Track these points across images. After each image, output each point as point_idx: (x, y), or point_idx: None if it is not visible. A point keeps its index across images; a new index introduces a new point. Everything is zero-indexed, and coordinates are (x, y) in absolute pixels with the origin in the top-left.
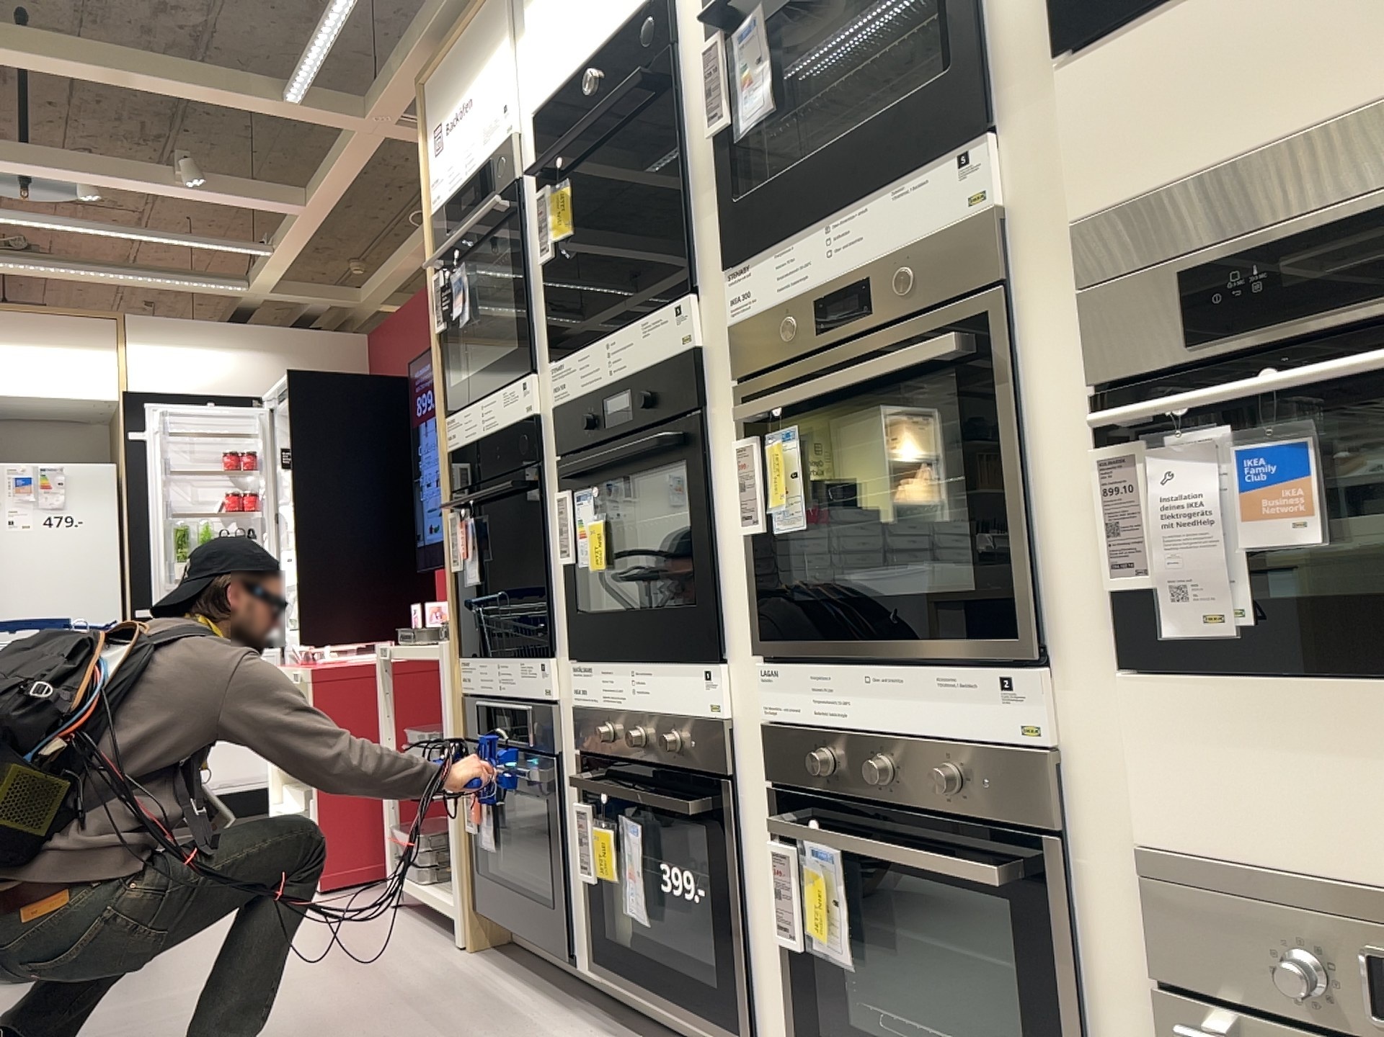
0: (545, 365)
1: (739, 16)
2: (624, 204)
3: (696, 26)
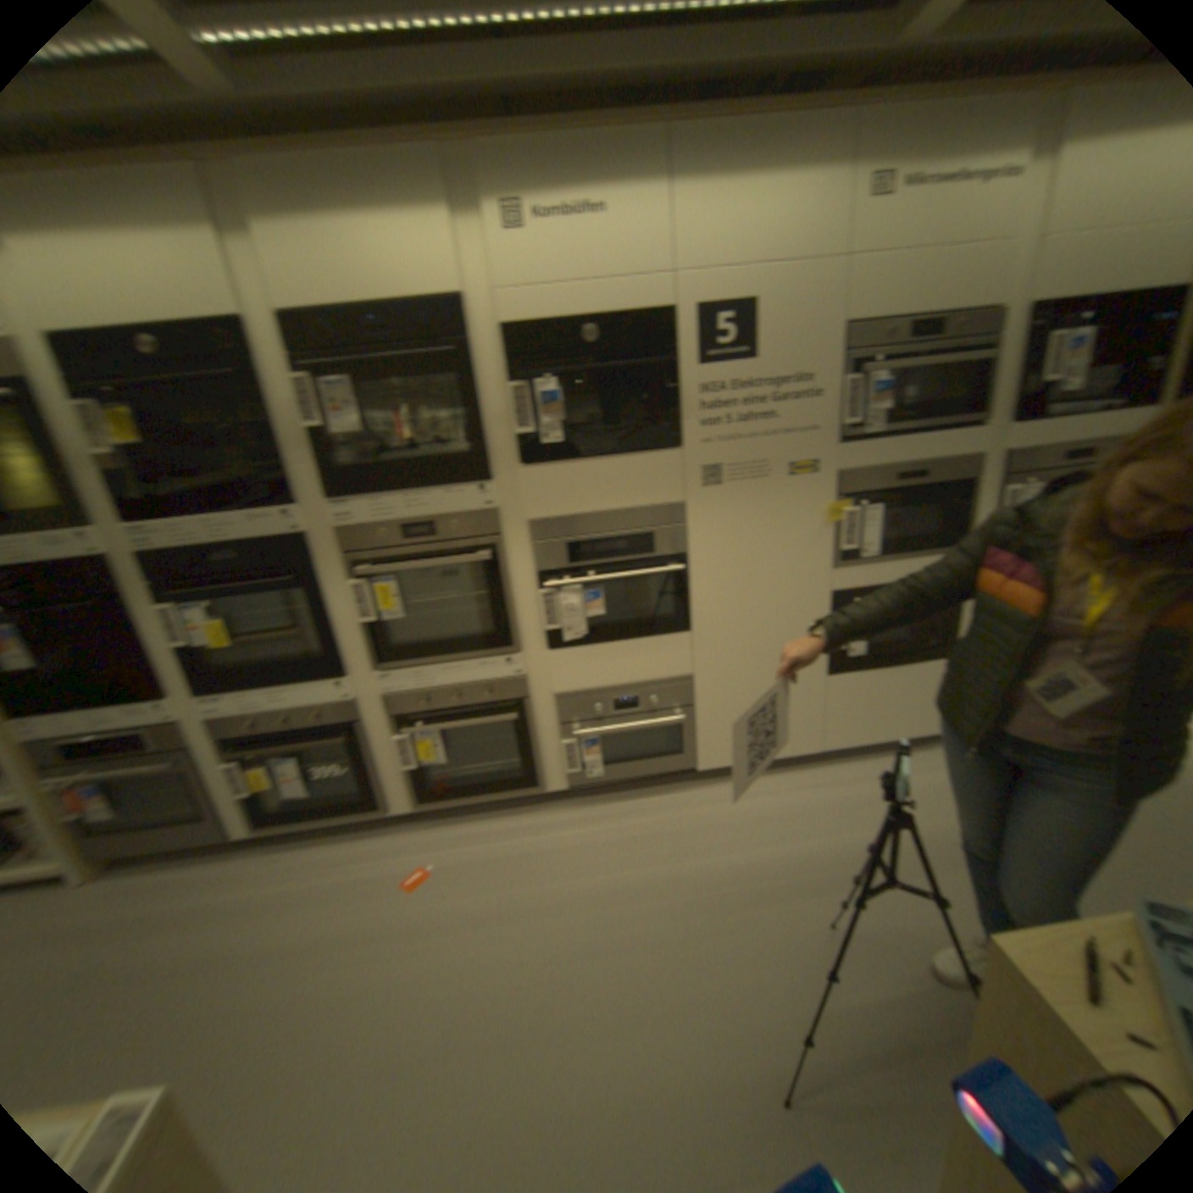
0: (99, 525)
1: (319, 371)
2: (171, 425)
3: (277, 360)
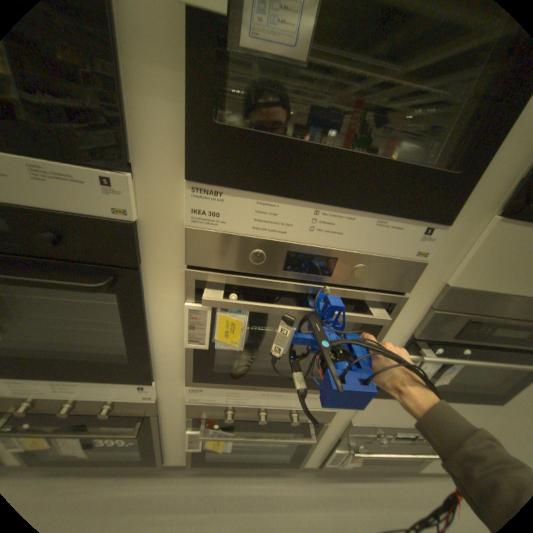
0: None
1: None
2: None
3: None
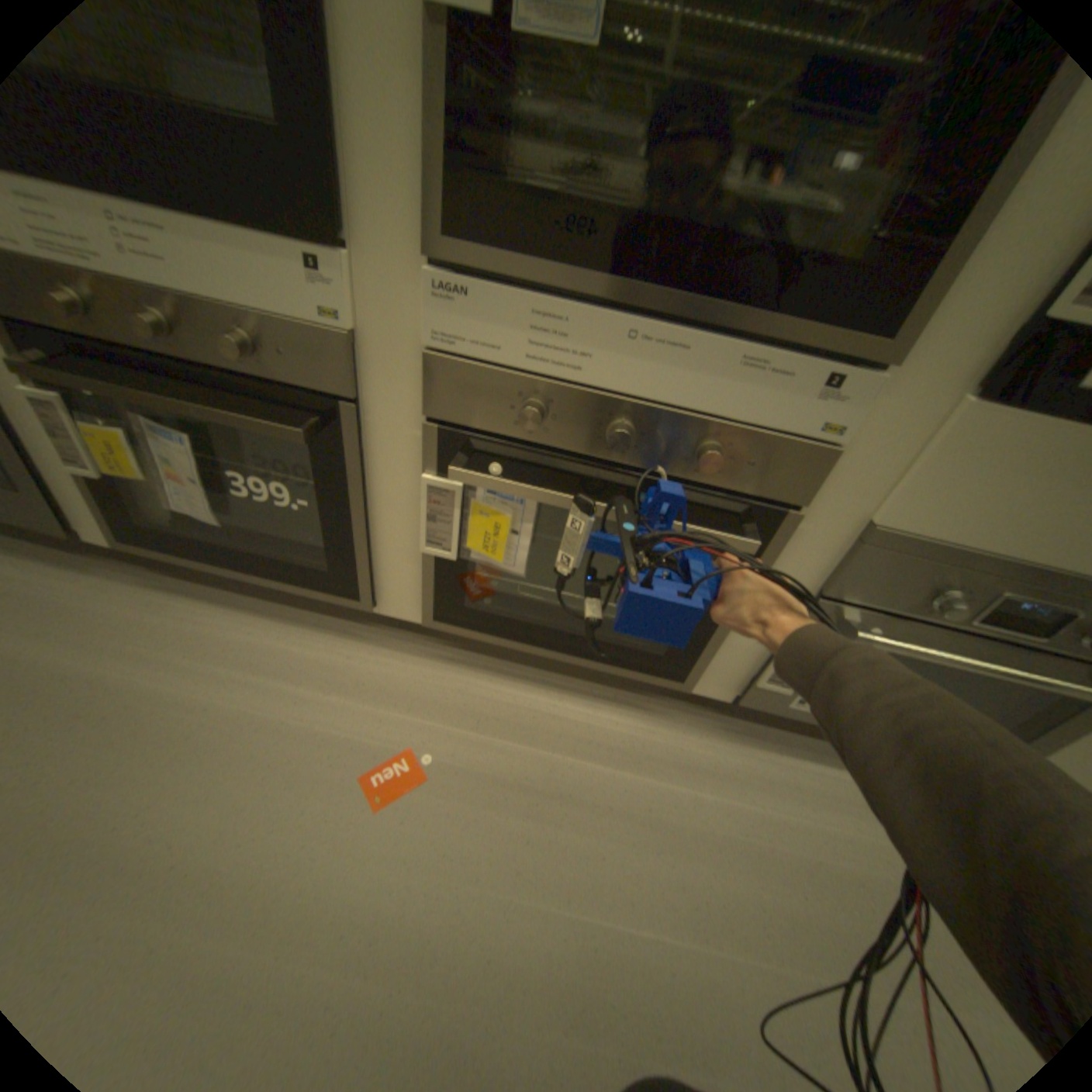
0: None
1: None
2: None
3: None
